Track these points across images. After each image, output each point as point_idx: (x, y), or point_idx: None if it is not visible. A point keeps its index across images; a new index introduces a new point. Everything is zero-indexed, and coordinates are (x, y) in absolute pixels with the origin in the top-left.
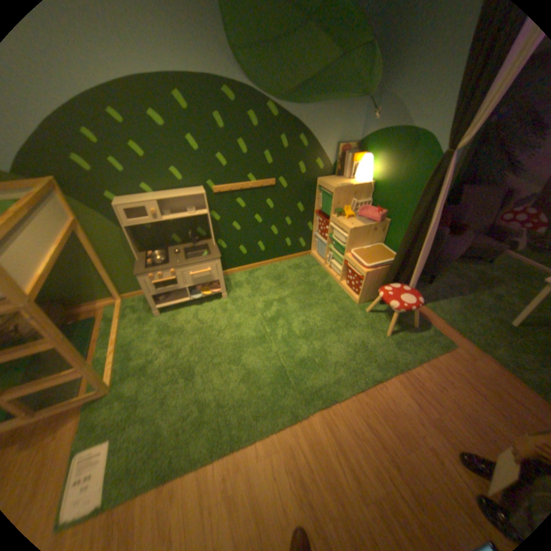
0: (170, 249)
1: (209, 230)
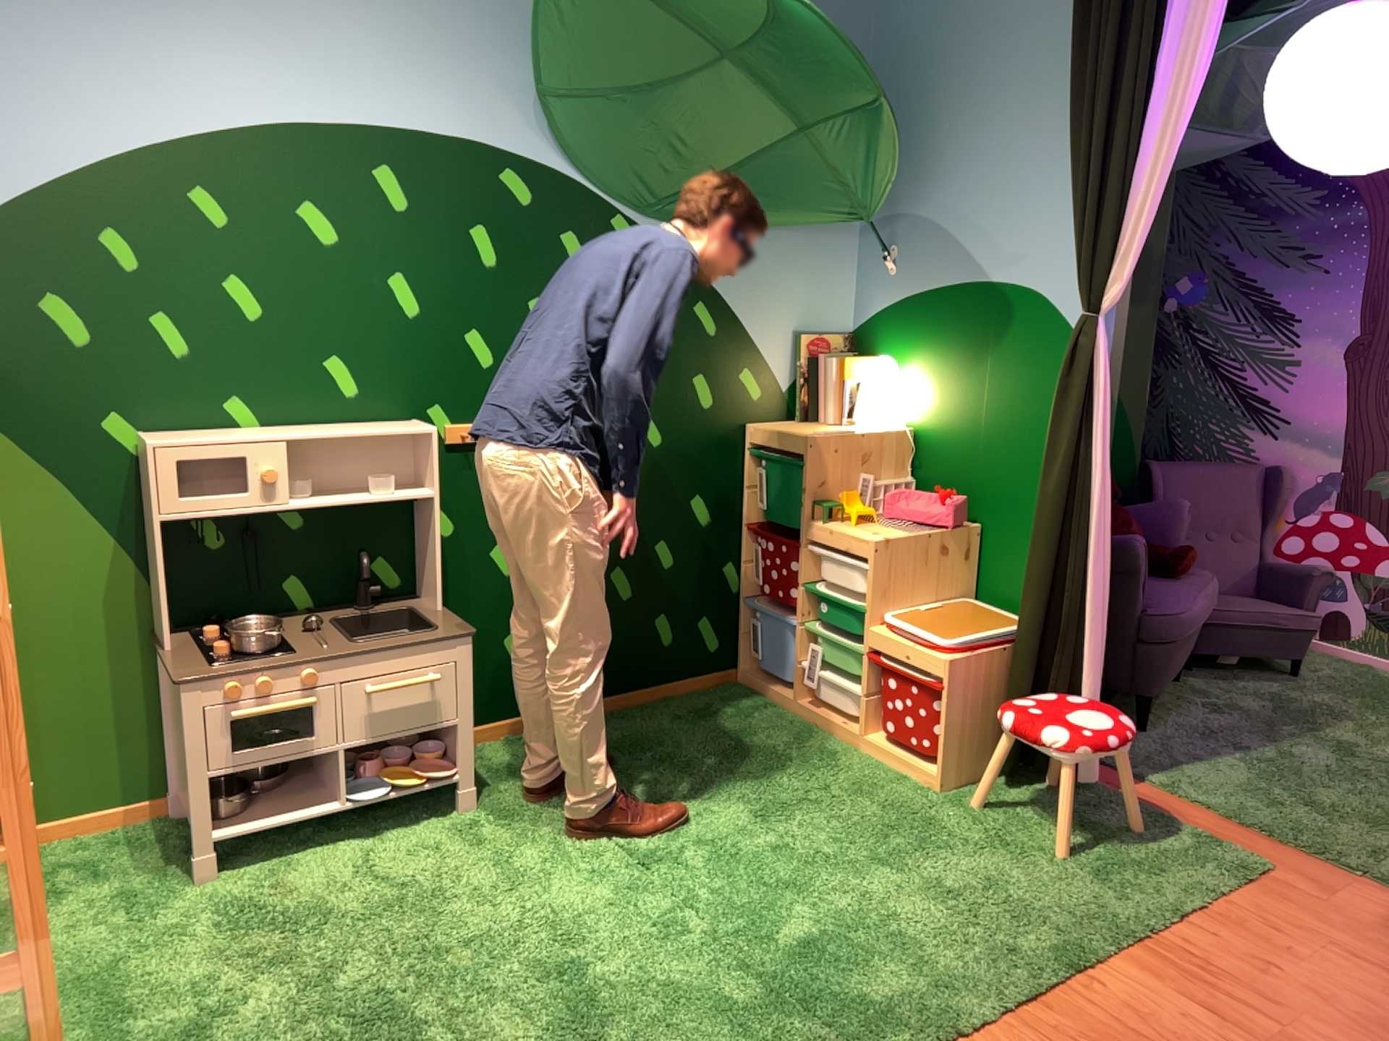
0: (281, 622)
1: (413, 568)
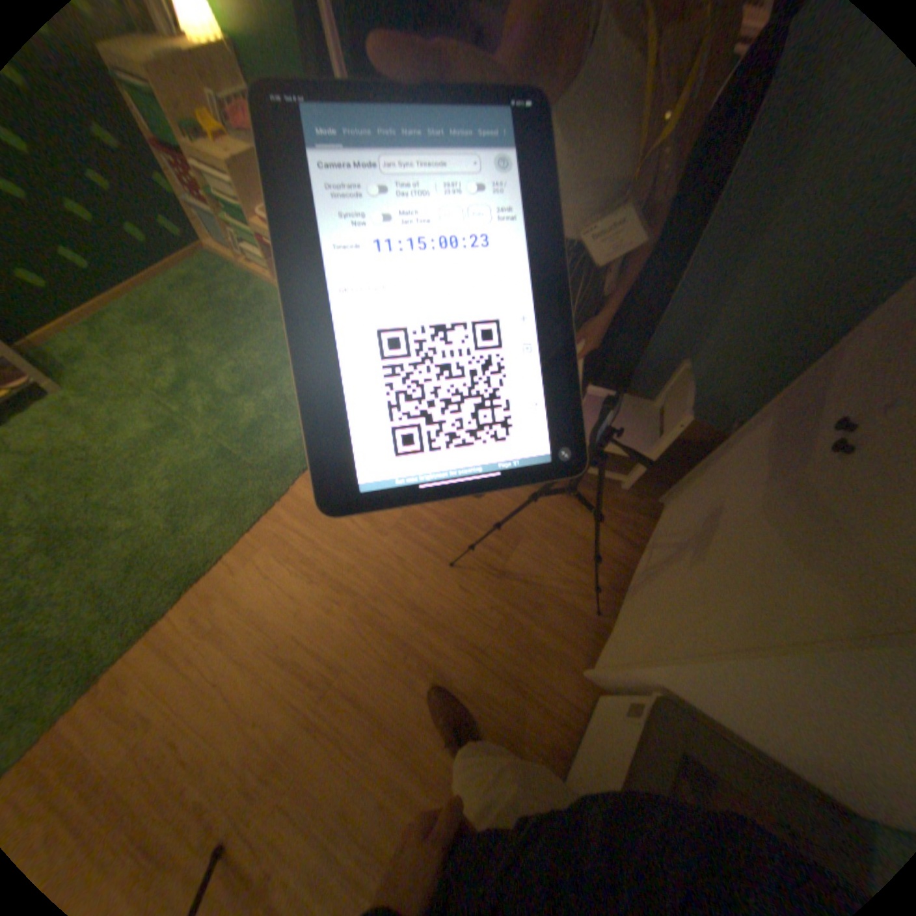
0: None
1: None
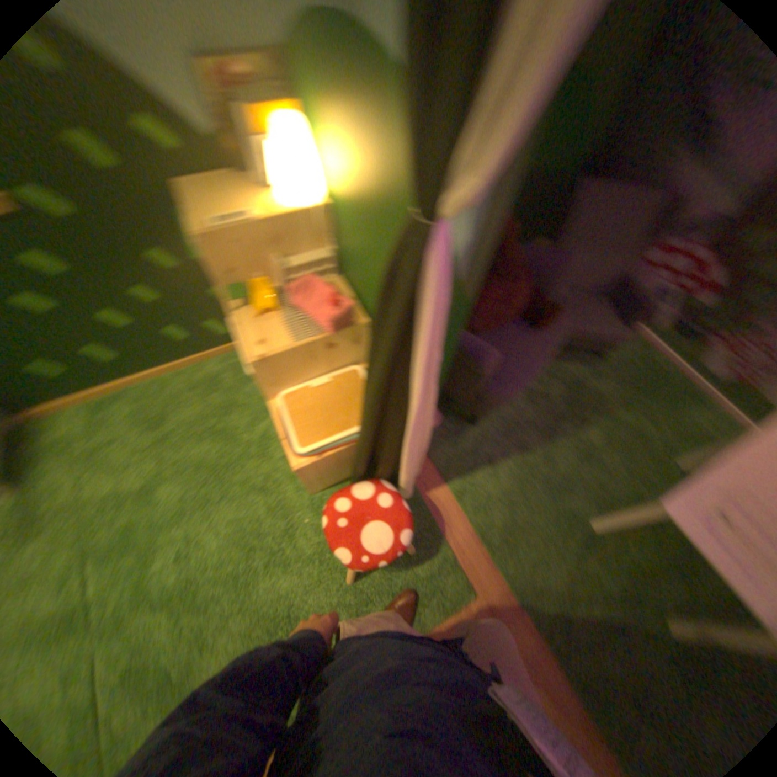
0: None
1: None
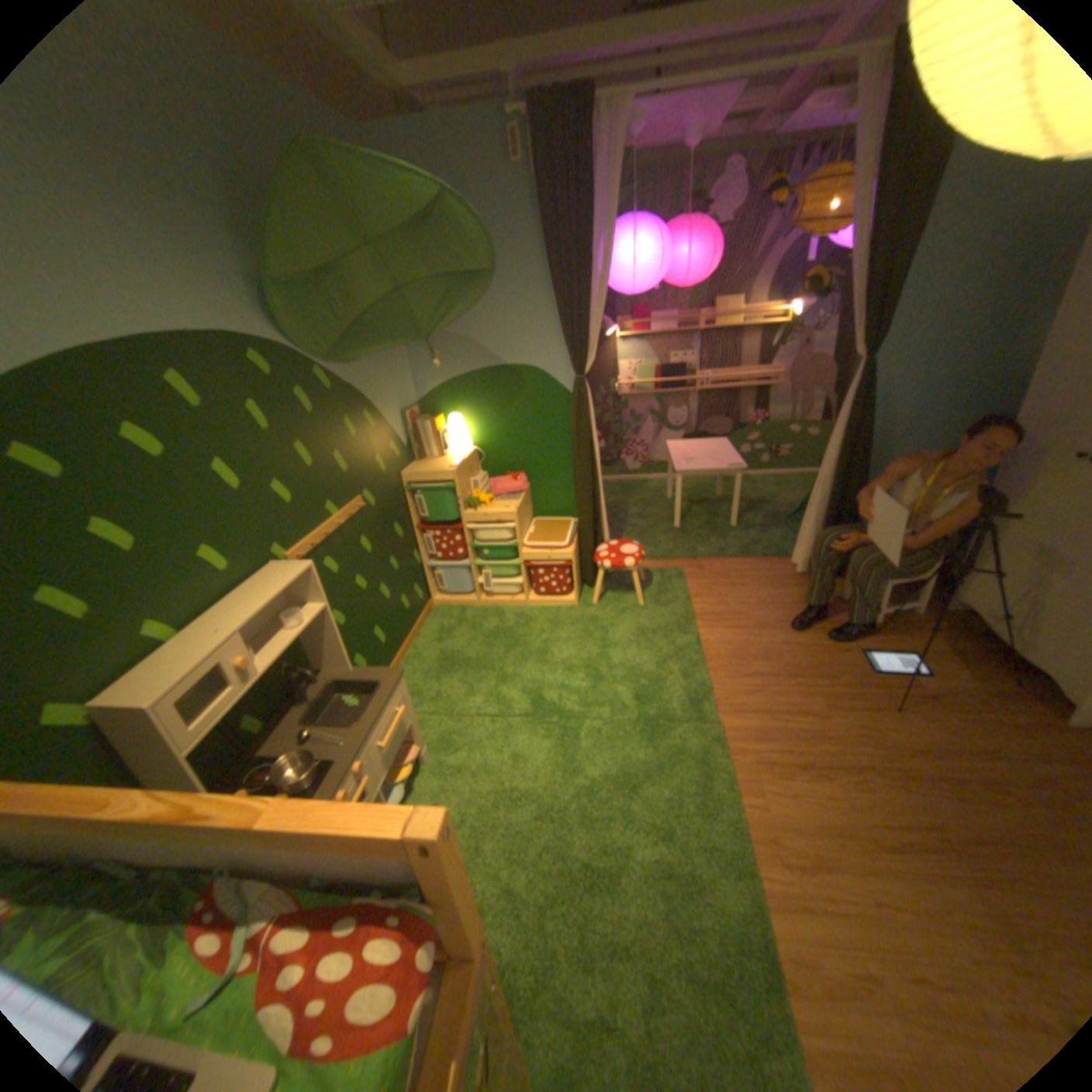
0: (266, 752)
1: (301, 656)
